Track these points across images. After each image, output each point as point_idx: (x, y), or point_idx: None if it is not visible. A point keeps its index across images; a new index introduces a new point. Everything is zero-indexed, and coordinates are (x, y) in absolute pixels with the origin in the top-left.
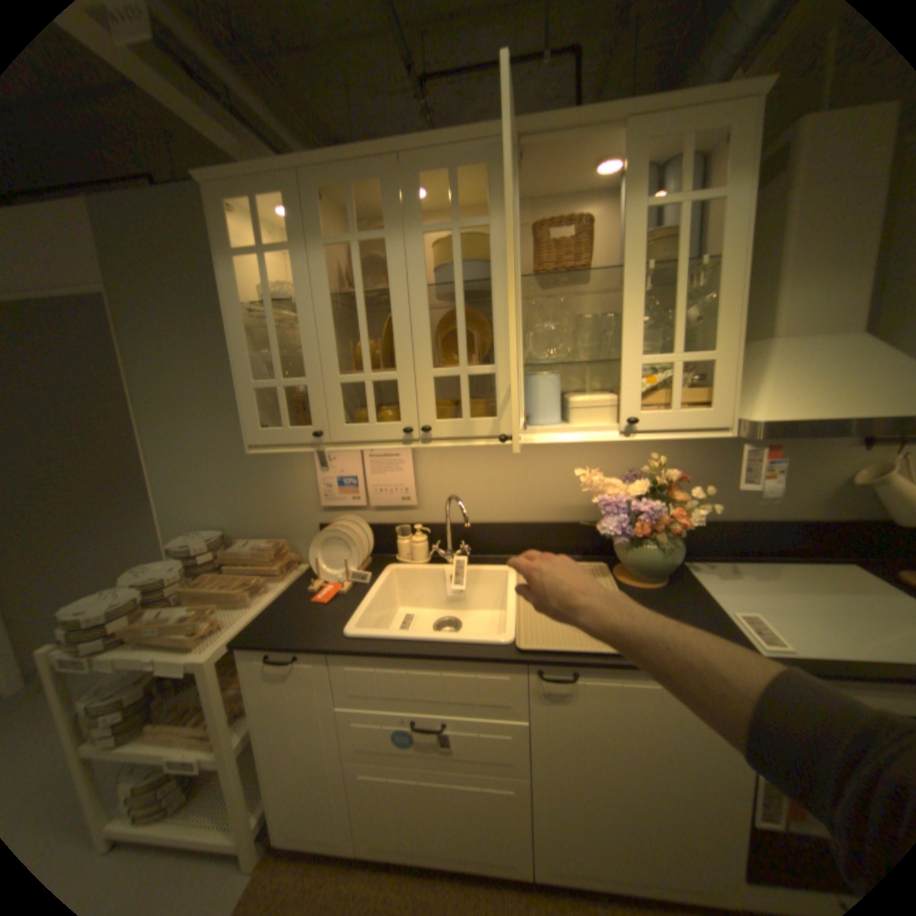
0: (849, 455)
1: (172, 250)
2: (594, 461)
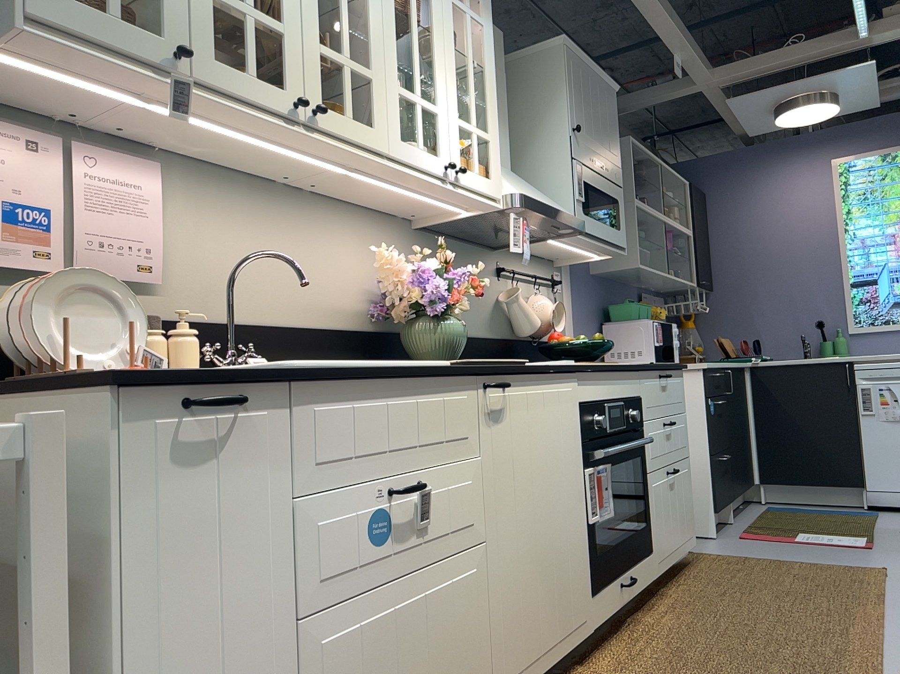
0: (494, 281)
1: None
2: (358, 256)
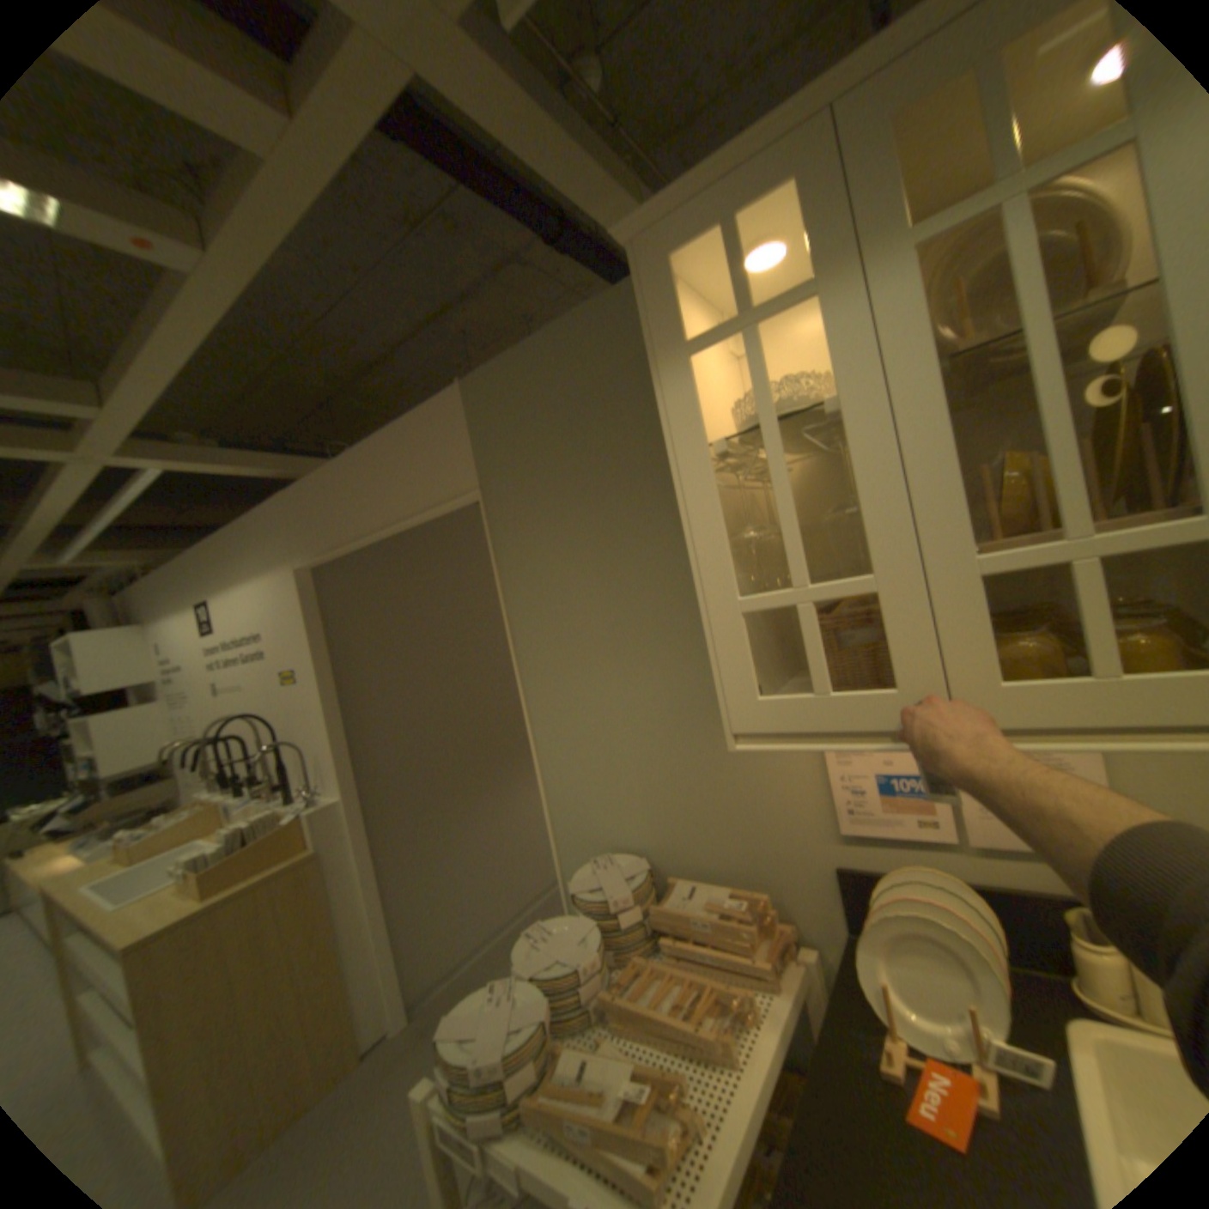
0: None
1: (557, 416)
2: None
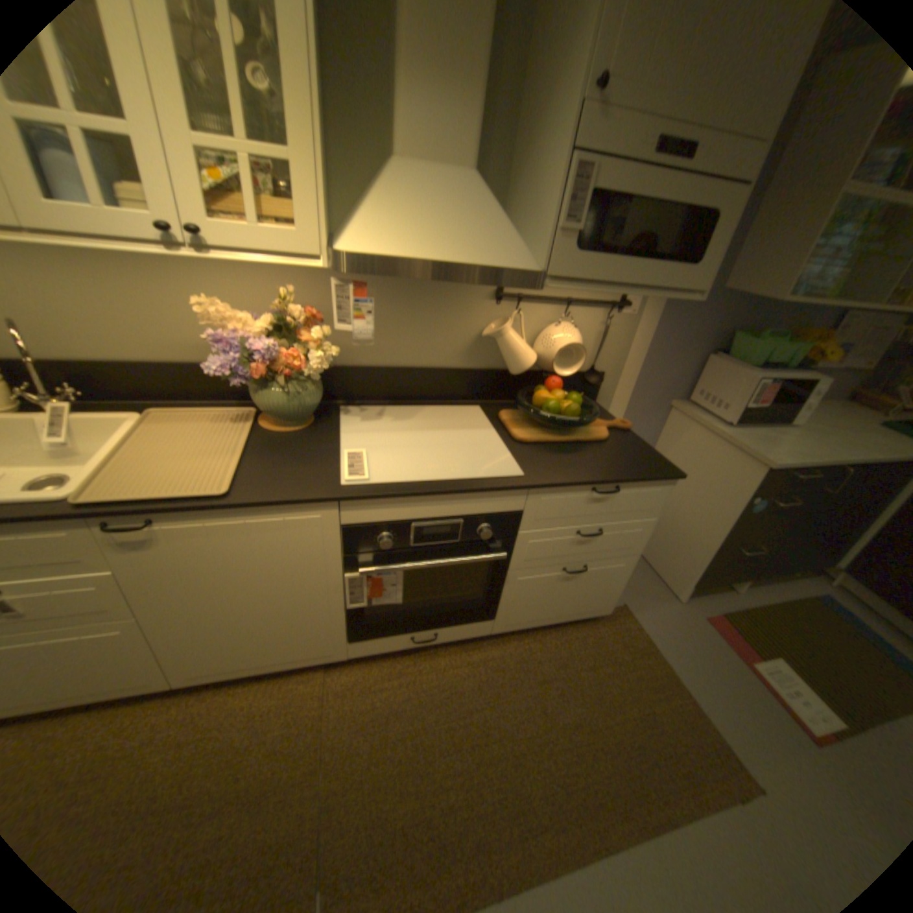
0: (483, 308)
1: None
2: (235, 291)
